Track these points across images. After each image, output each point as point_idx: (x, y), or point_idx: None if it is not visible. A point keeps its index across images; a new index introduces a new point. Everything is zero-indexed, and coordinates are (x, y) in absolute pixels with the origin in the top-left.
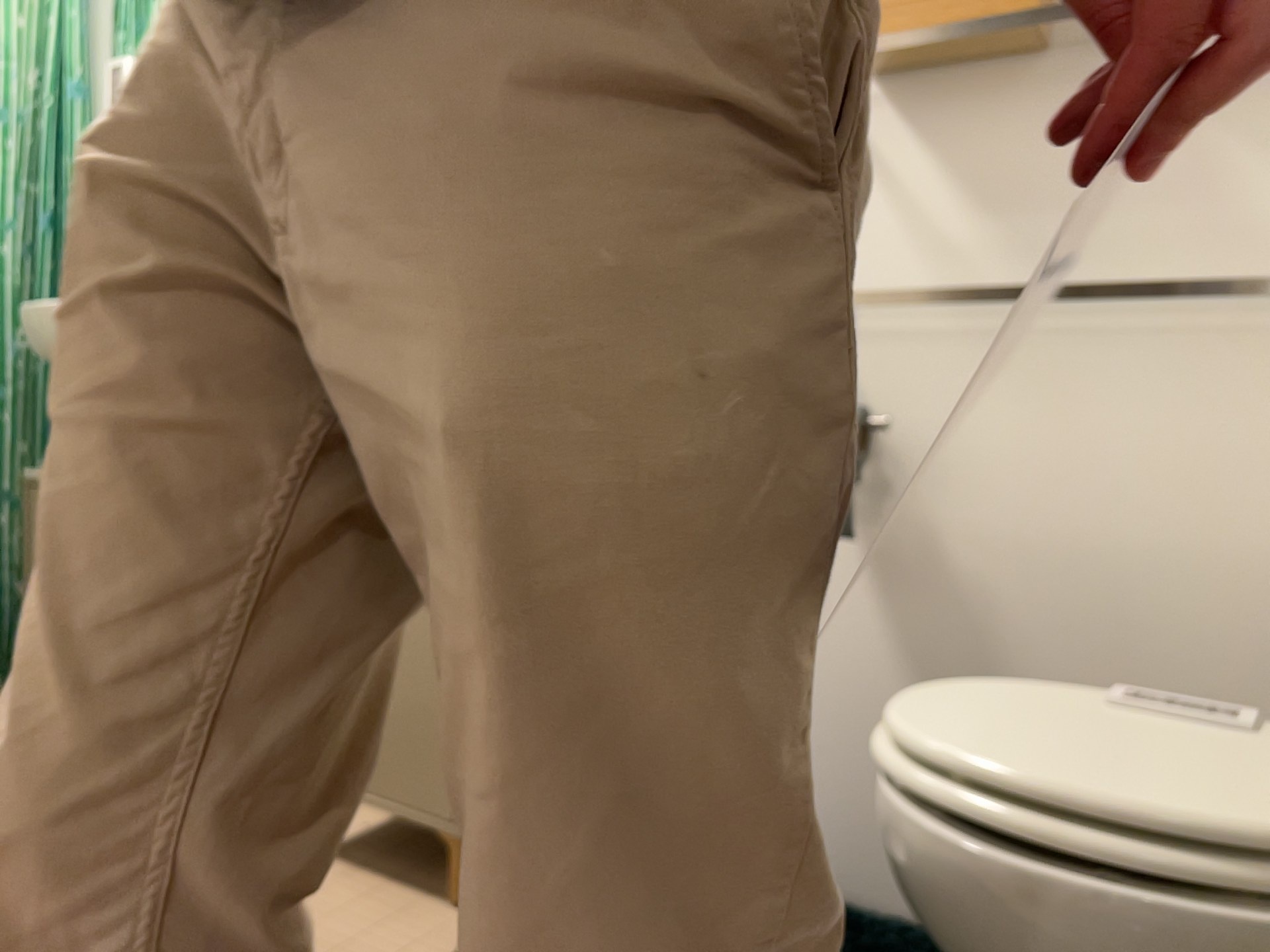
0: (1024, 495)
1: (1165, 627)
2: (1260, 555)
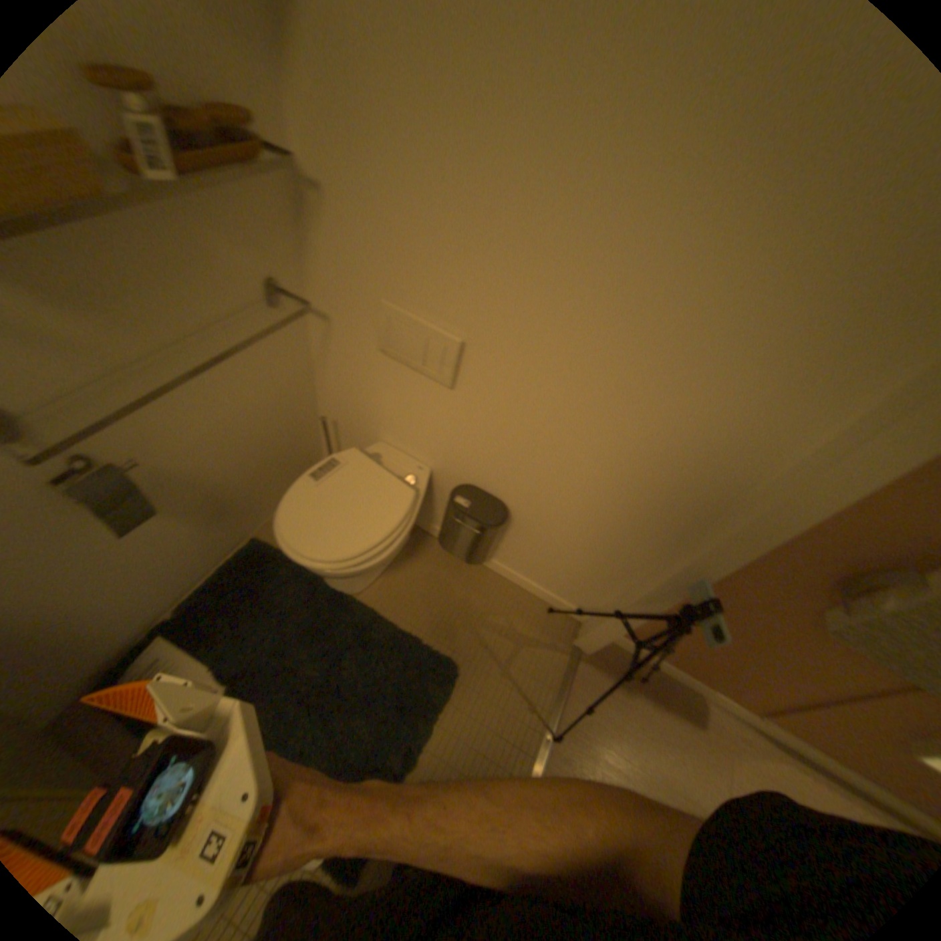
0: (189, 429)
1: (253, 430)
2: (270, 392)
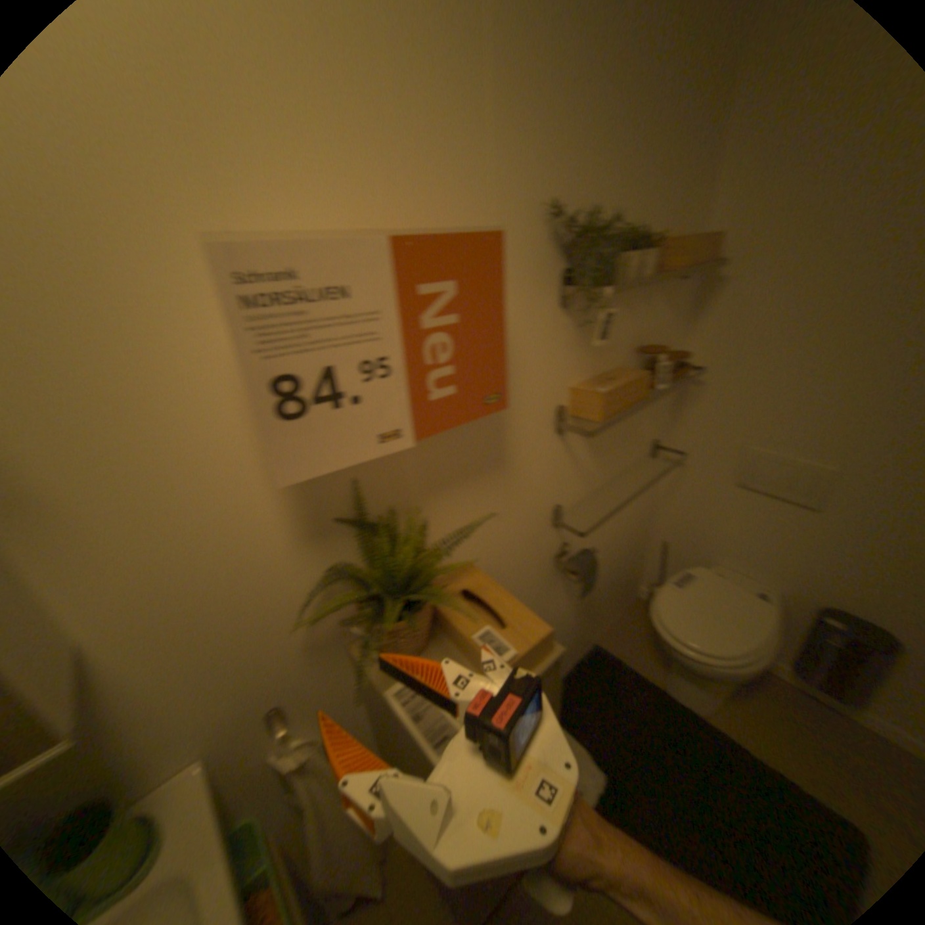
0: (599, 539)
1: (619, 548)
2: (634, 519)
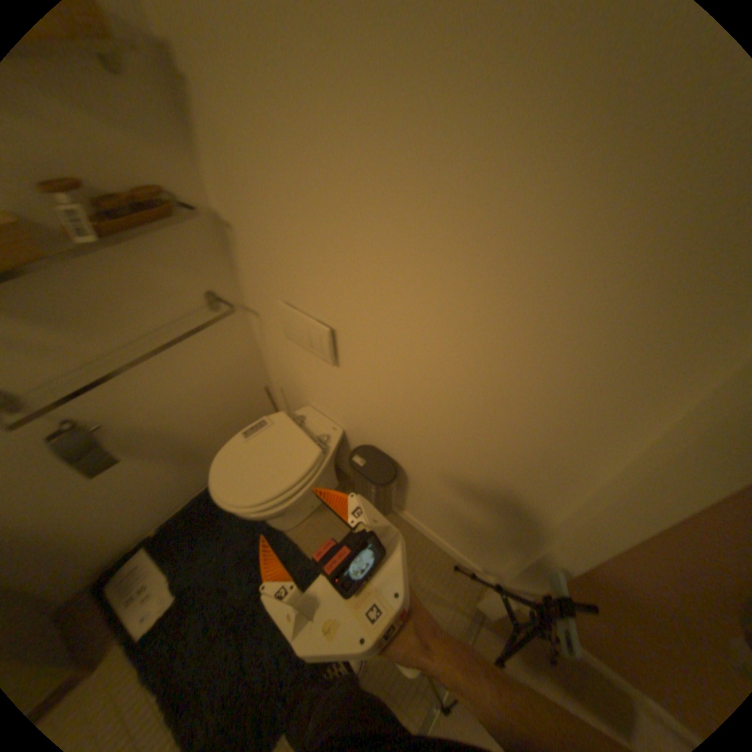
0: (150, 401)
1: (207, 399)
2: (218, 370)
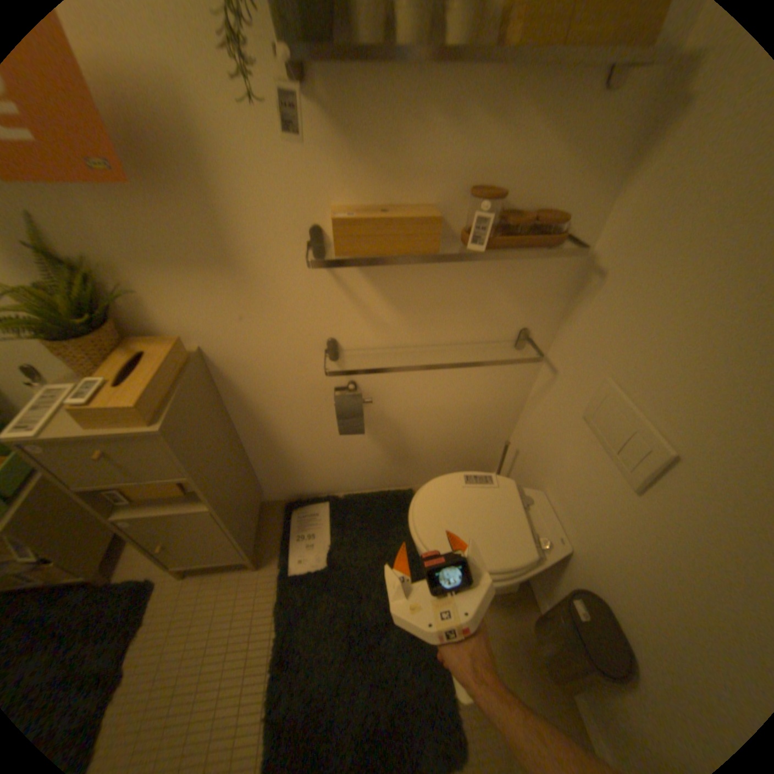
0: (414, 398)
1: (453, 420)
2: (480, 402)
